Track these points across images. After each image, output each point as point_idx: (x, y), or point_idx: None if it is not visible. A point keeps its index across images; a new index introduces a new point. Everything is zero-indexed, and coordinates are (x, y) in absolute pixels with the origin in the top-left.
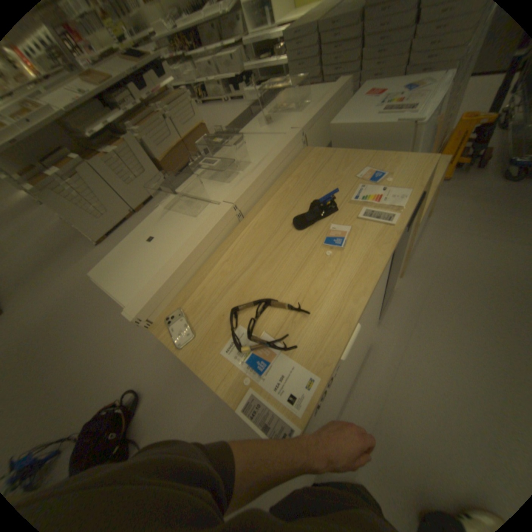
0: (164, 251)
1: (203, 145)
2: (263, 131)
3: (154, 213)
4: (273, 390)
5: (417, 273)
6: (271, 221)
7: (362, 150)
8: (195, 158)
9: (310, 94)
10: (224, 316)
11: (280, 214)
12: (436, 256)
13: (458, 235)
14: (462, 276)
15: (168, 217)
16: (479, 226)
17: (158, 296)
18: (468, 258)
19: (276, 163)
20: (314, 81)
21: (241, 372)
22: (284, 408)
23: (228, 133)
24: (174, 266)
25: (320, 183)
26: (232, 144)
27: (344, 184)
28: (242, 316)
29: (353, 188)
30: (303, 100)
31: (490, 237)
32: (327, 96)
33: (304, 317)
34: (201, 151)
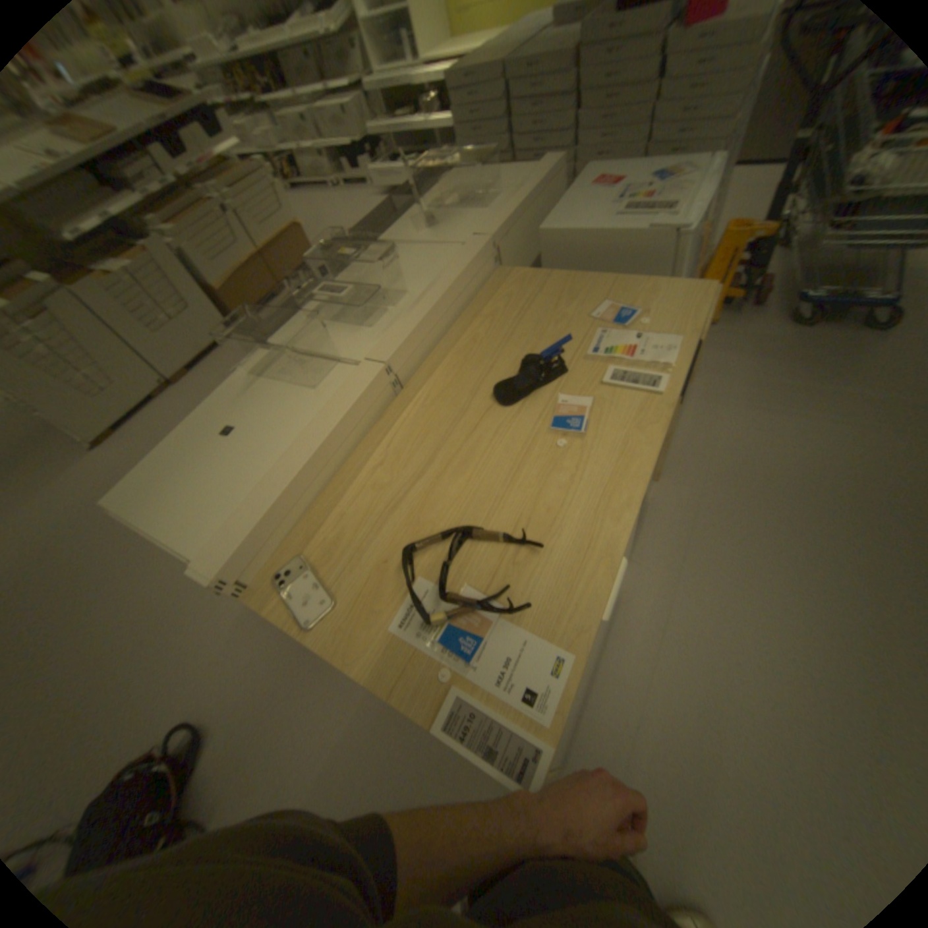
0: (261, 450)
1: (320, 259)
2: (423, 238)
3: (234, 382)
4: (495, 686)
5: (681, 473)
6: (454, 392)
7: (593, 273)
8: (306, 282)
9: (498, 180)
10: (388, 562)
11: (468, 380)
12: (706, 444)
13: (736, 411)
14: (747, 474)
15: (263, 389)
16: (764, 396)
17: (258, 534)
18: (753, 446)
19: (455, 293)
20: (501, 158)
21: (431, 660)
22: (518, 715)
23: (363, 239)
24: (283, 477)
25: (532, 328)
26: (374, 259)
27: (572, 329)
28: (422, 560)
29: (588, 335)
30: (487, 189)
31: (782, 412)
32: (528, 184)
33: (533, 554)
34: (315, 269)
